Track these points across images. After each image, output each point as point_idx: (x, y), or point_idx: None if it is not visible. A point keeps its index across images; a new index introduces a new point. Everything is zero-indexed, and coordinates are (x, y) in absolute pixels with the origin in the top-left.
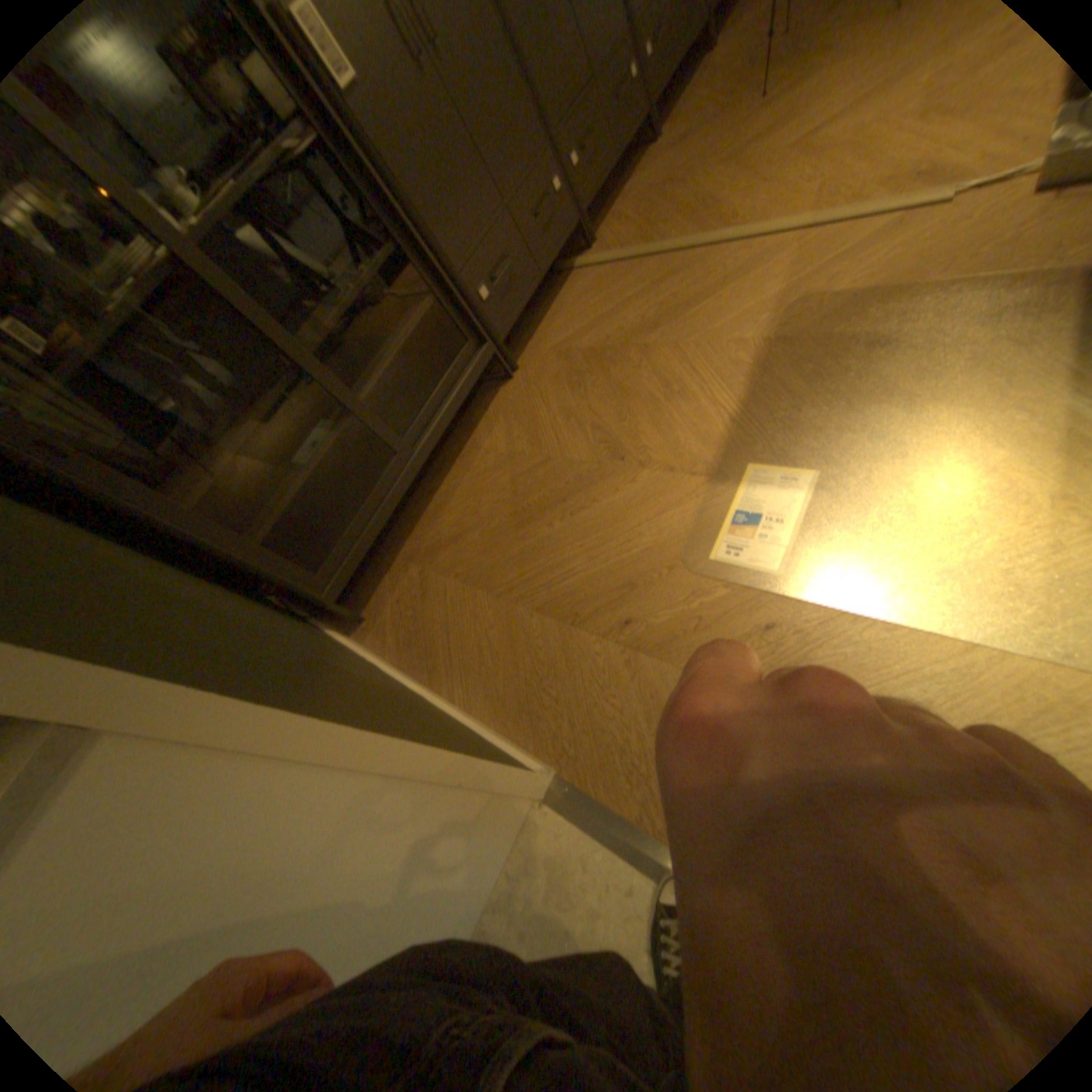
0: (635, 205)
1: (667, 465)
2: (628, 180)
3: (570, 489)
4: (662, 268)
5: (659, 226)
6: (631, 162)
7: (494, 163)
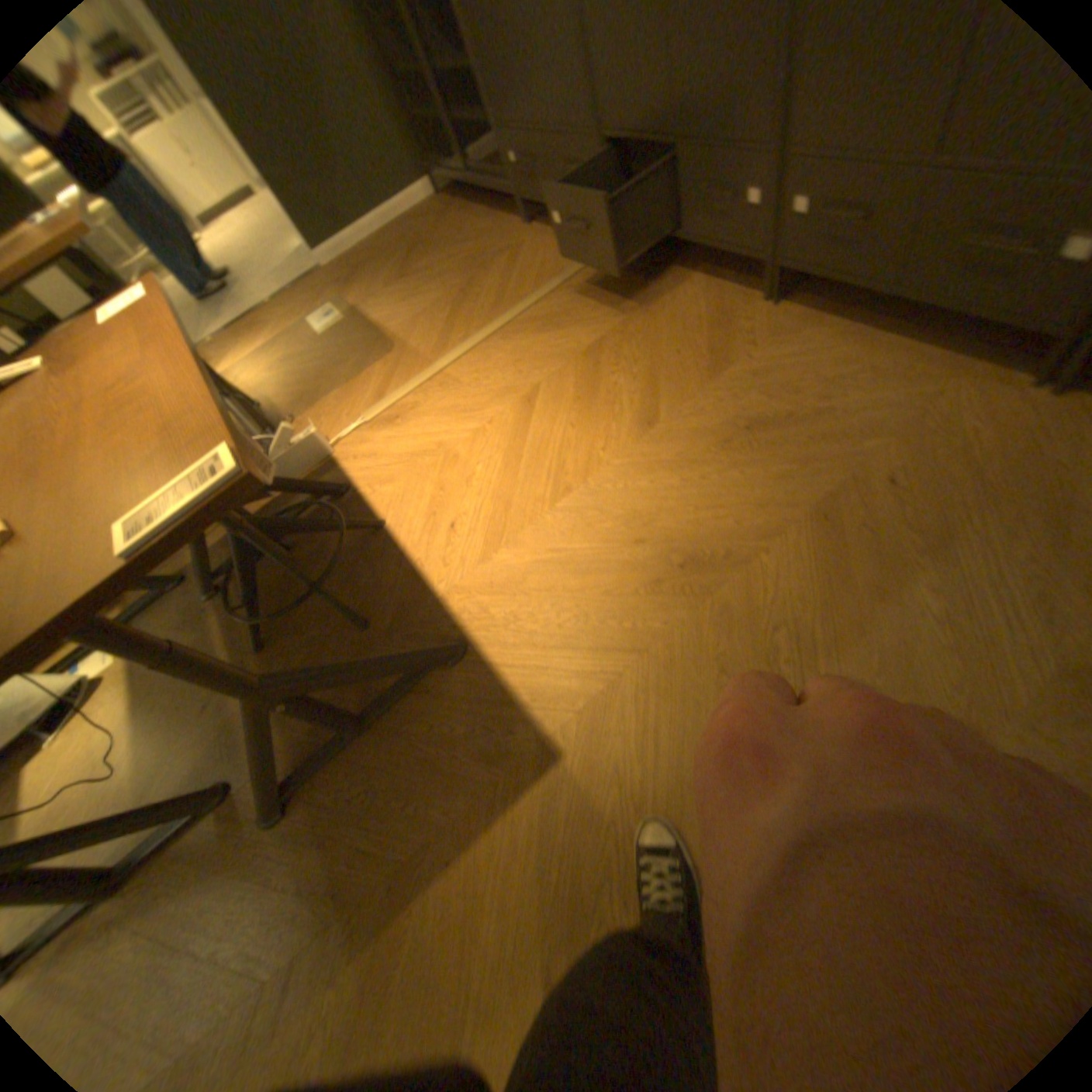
0: (635, 281)
1: (374, 293)
2: (704, 275)
3: (406, 261)
4: (509, 296)
5: (567, 296)
6: (751, 277)
7: (534, 92)
